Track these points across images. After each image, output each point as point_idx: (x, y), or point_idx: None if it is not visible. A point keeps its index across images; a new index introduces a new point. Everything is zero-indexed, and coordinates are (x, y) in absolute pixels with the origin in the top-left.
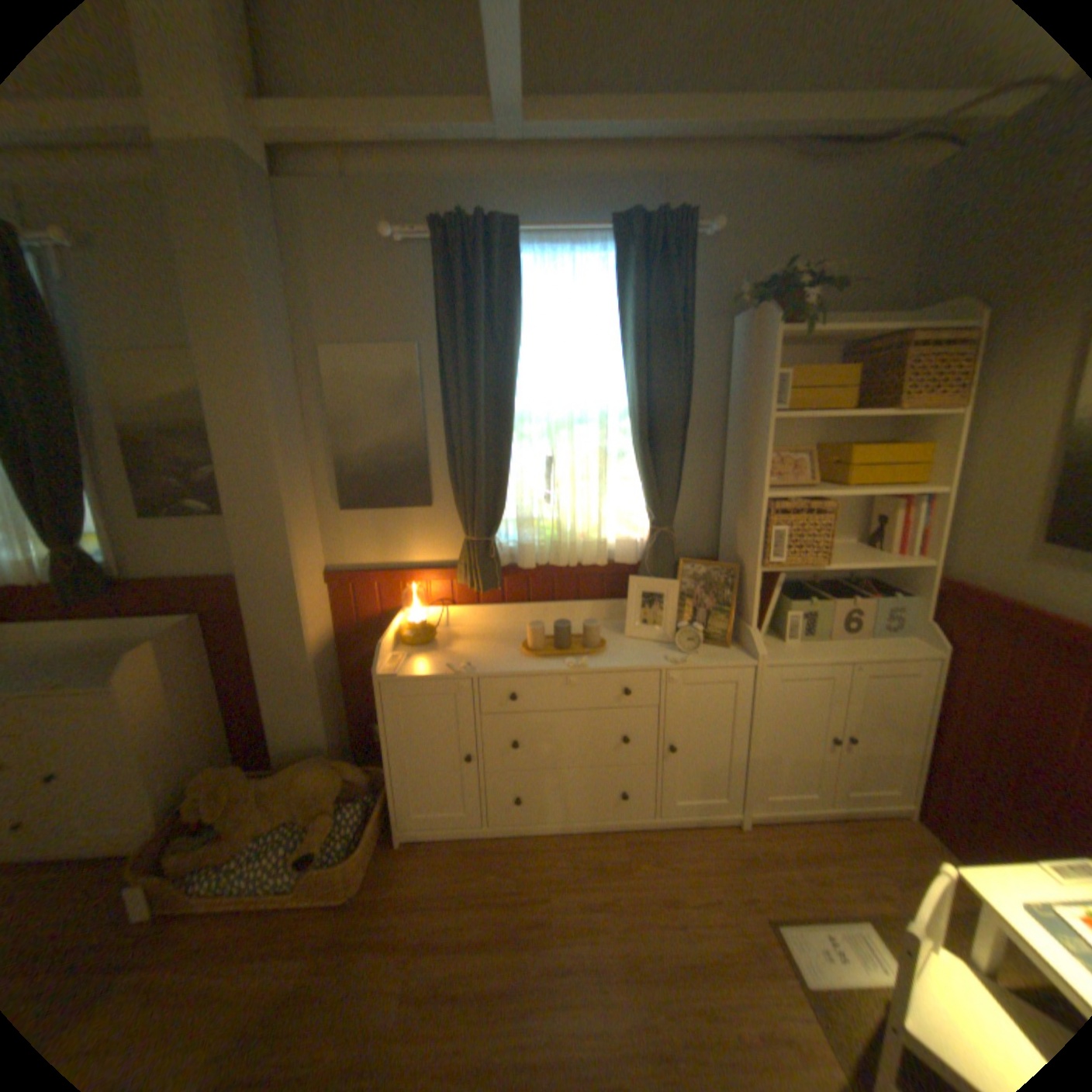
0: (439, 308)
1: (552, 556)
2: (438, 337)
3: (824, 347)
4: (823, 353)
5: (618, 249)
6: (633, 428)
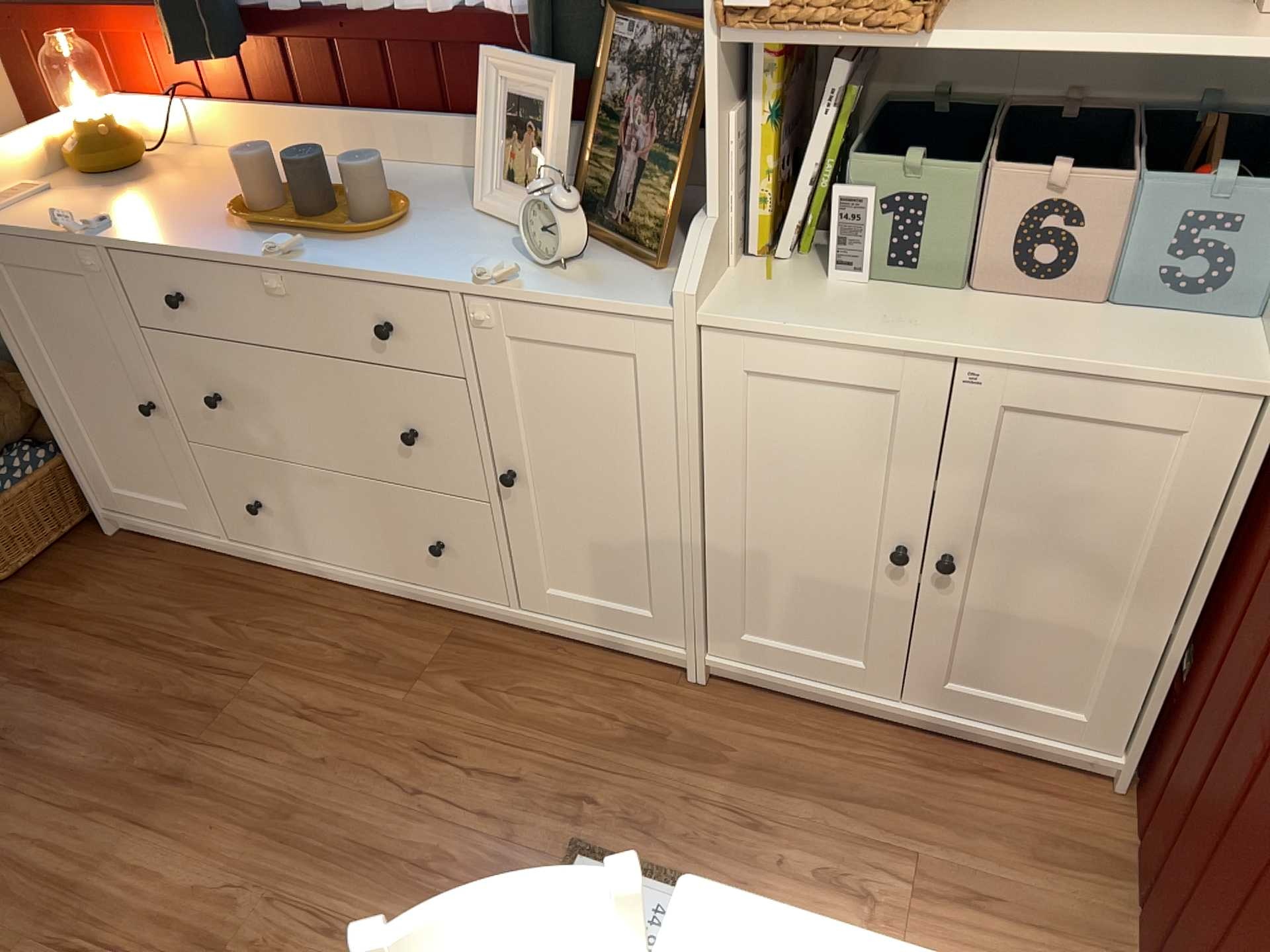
0: None
1: None
2: None
3: None
4: None
5: None
6: None
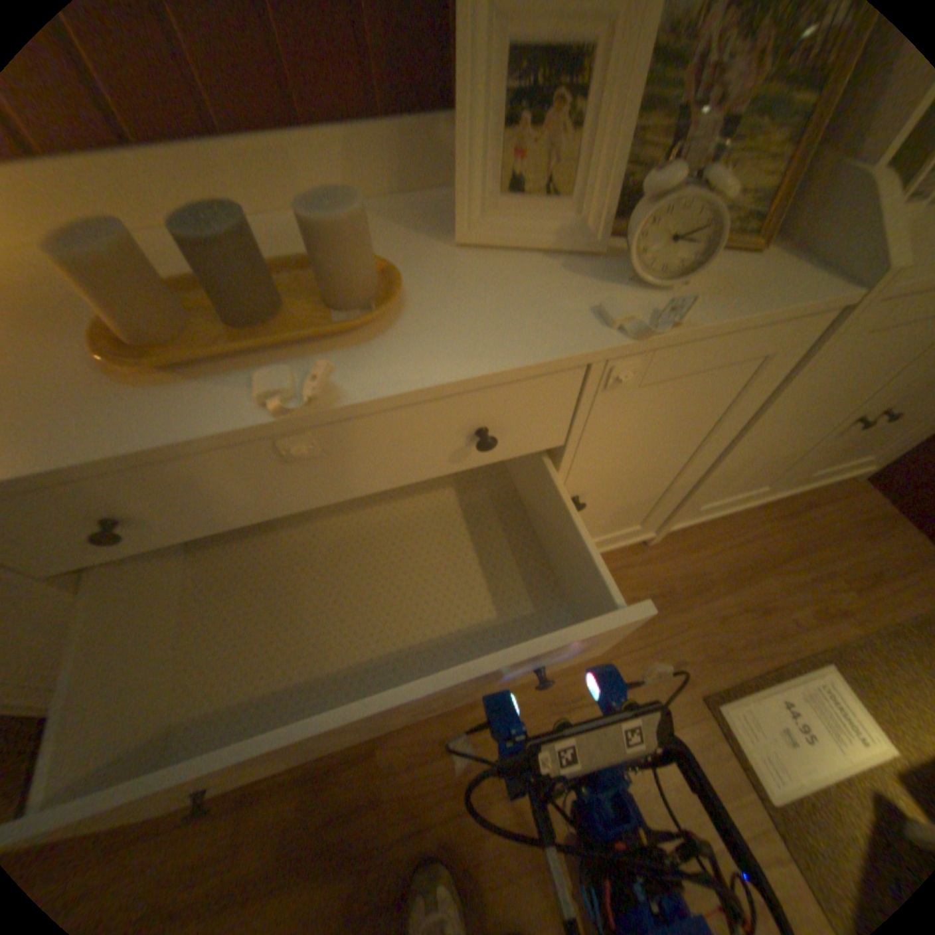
0: None
1: None
2: None
3: None
4: None
5: None
6: None
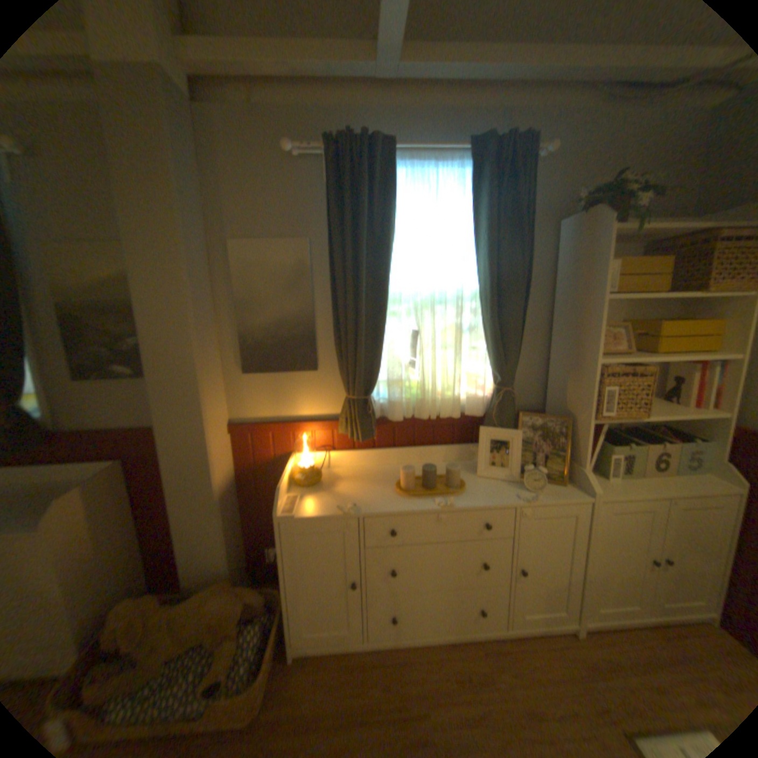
0: (328, 209)
1: (415, 410)
2: (328, 232)
3: (631, 244)
4: (630, 249)
5: (471, 166)
6: (484, 308)
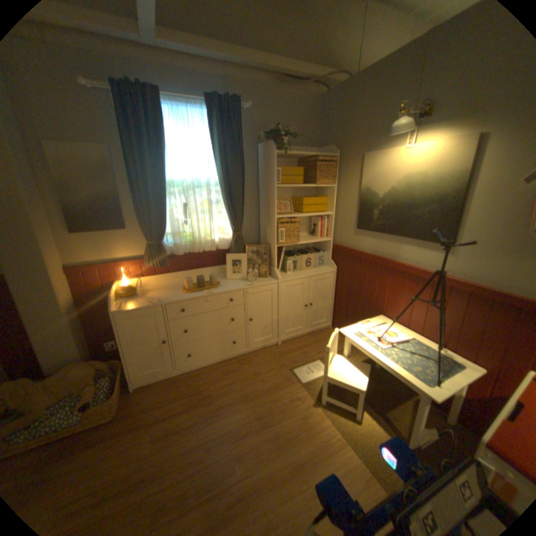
0: (119, 127)
1: (190, 249)
2: (121, 142)
3: (291, 159)
4: (291, 162)
5: (207, 109)
6: (222, 191)
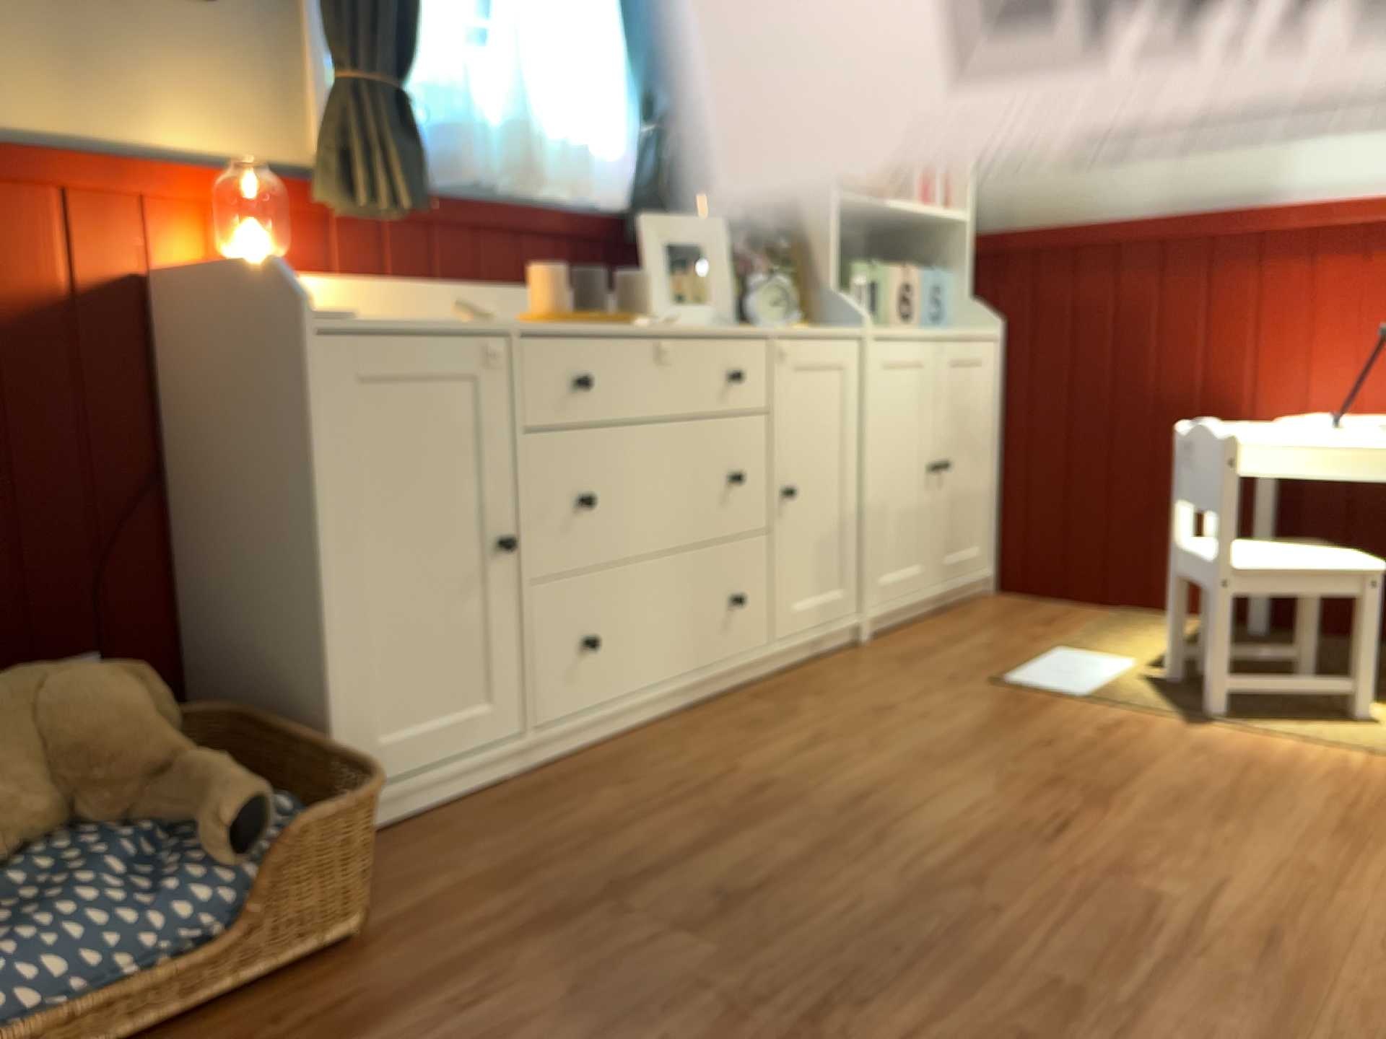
0: None
1: (495, 168)
2: None
3: None
4: None
5: None
6: None
